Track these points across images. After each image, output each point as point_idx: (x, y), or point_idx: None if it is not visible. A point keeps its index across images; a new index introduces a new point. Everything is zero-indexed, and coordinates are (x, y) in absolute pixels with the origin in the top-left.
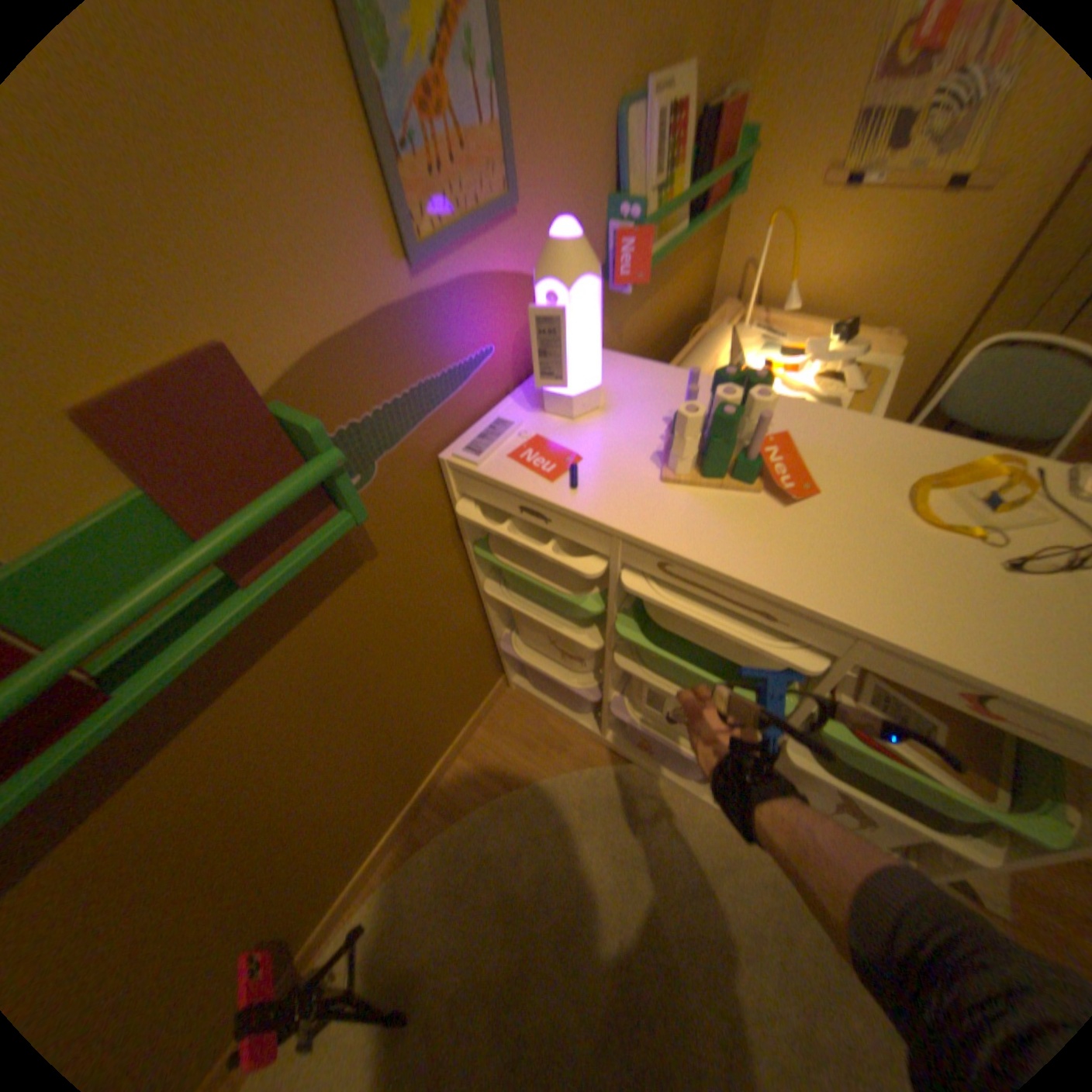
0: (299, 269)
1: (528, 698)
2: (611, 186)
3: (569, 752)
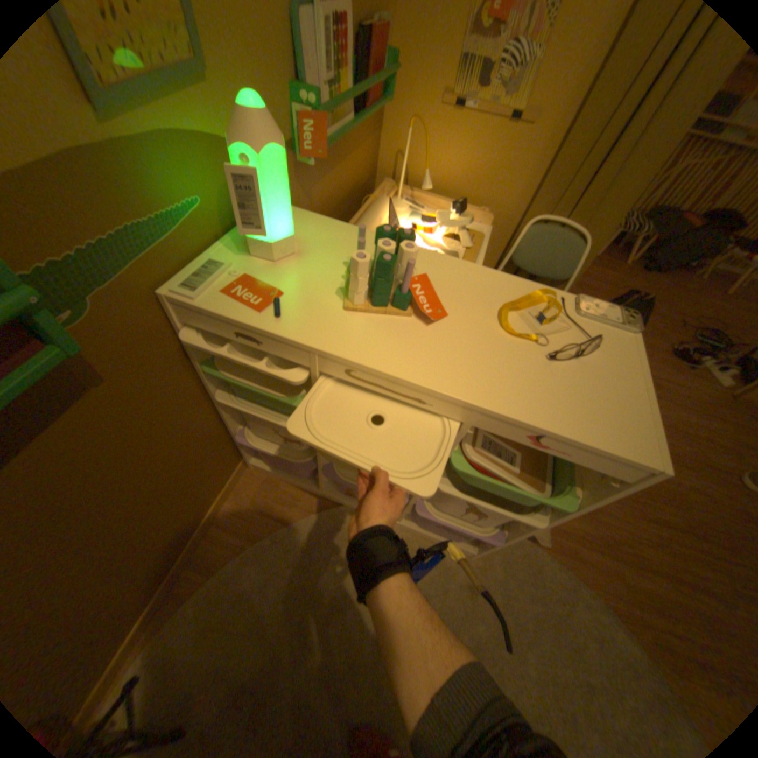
0: None
1: (263, 473)
2: (291, 75)
3: (297, 507)
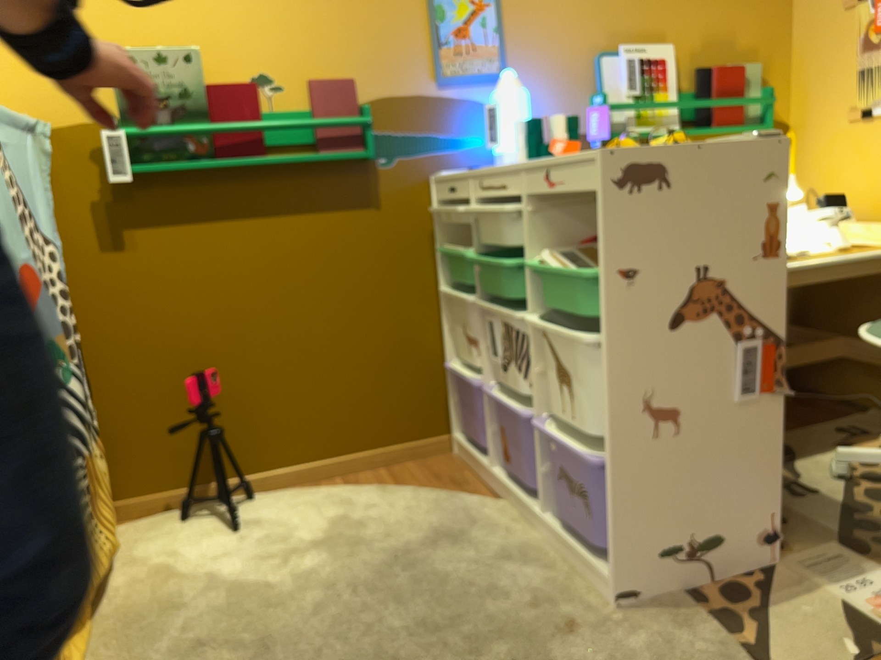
0: (389, 71)
1: (460, 458)
2: (592, 93)
3: (460, 487)
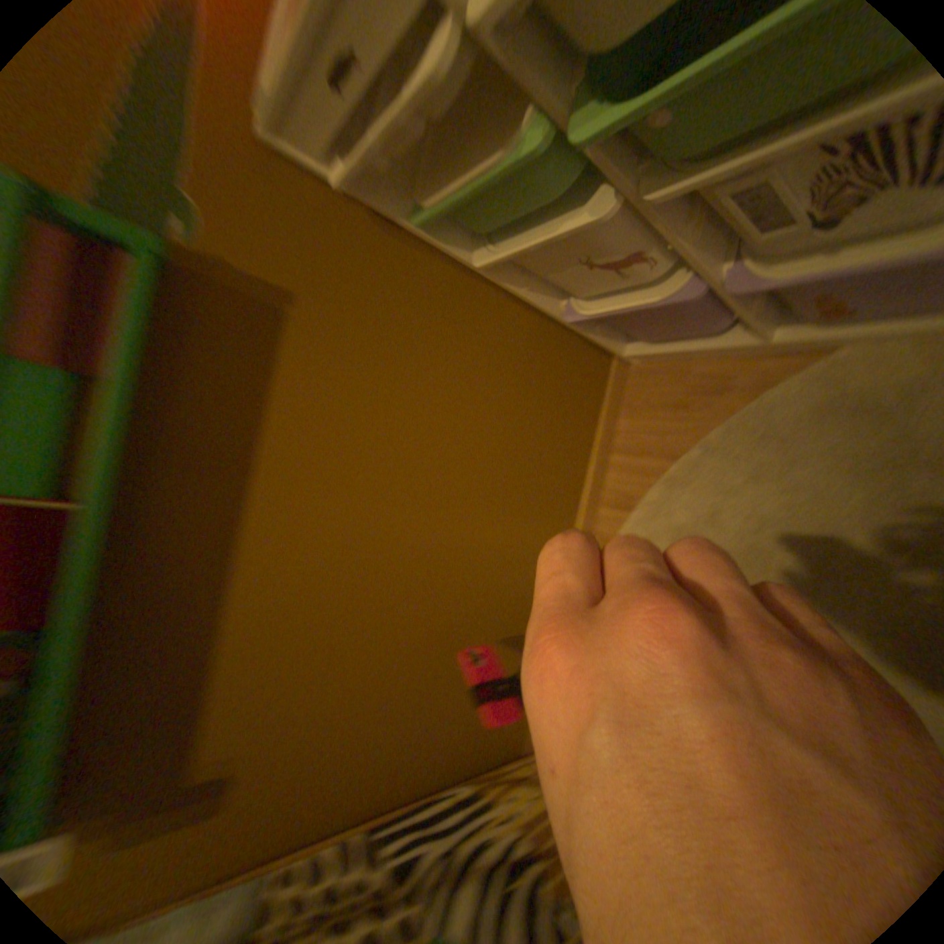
0: None
1: (658, 364)
2: None
3: (735, 389)
